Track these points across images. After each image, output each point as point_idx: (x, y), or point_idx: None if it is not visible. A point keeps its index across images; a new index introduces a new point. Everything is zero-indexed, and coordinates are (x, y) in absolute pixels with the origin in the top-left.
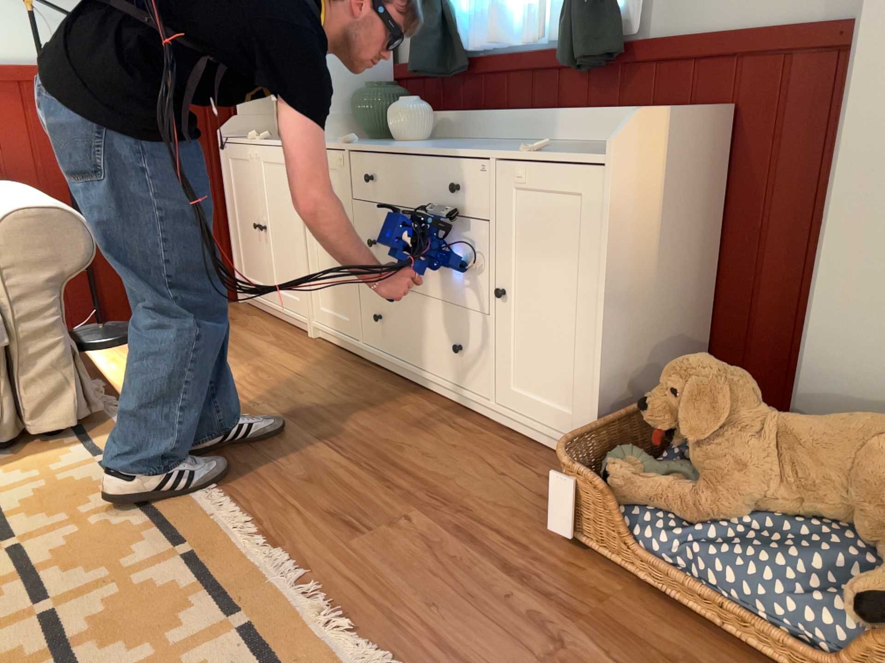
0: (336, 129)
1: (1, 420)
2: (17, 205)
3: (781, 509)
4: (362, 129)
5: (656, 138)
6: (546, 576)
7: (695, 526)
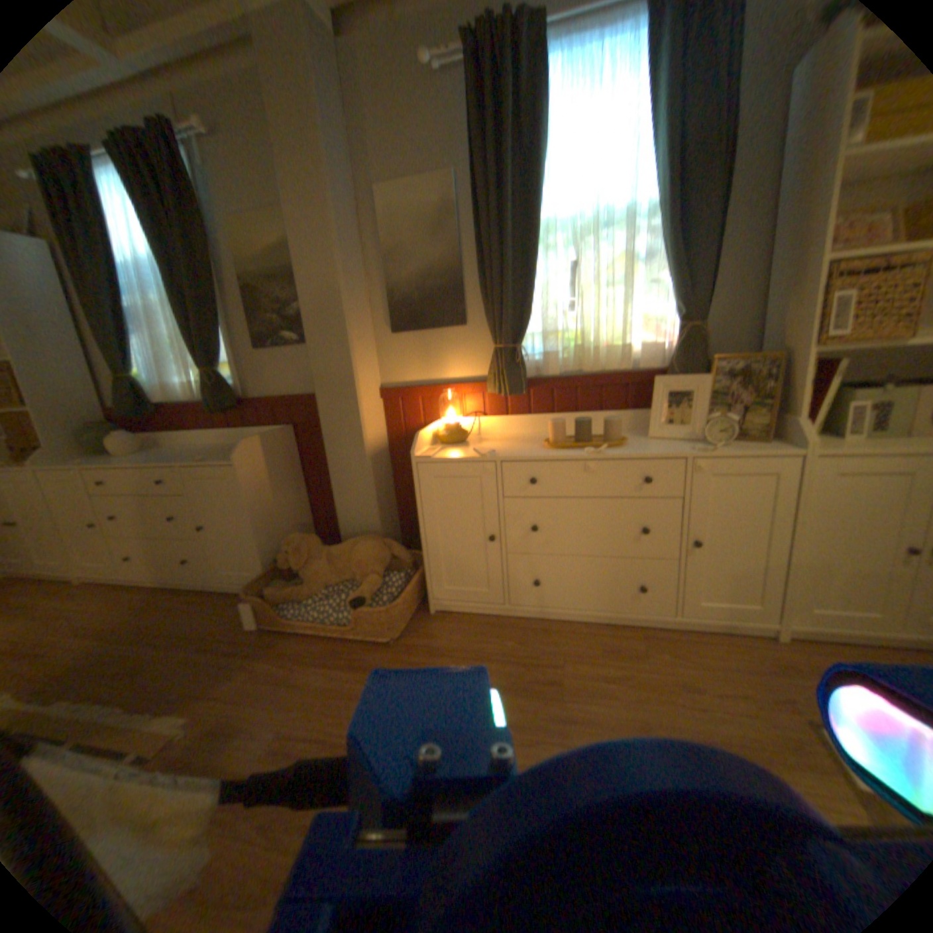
0: (67, 453)
1: None
2: None
3: (334, 583)
4: (87, 450)
5: (257, 448)
6: (247, 650)
7: (307, 602)
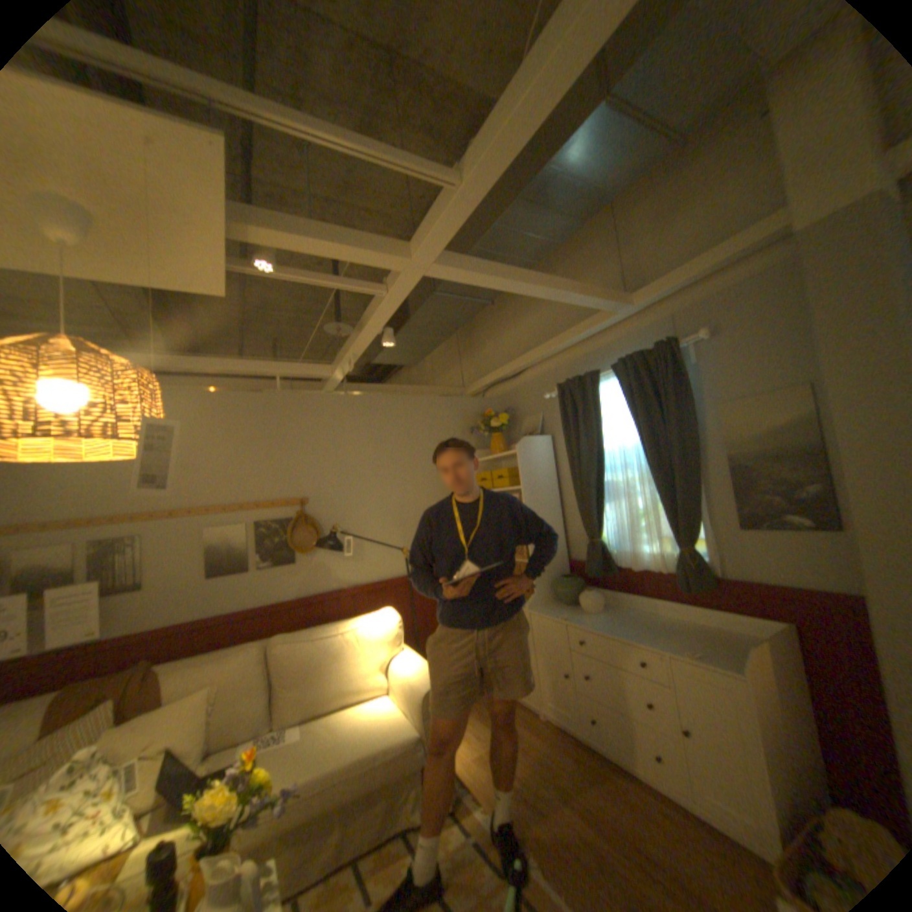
0: (546, 599)
1: (417, 813)
2: (423, 680)
3: None
4: (558, 596)
5: (766, 659)
6: None
7: None
